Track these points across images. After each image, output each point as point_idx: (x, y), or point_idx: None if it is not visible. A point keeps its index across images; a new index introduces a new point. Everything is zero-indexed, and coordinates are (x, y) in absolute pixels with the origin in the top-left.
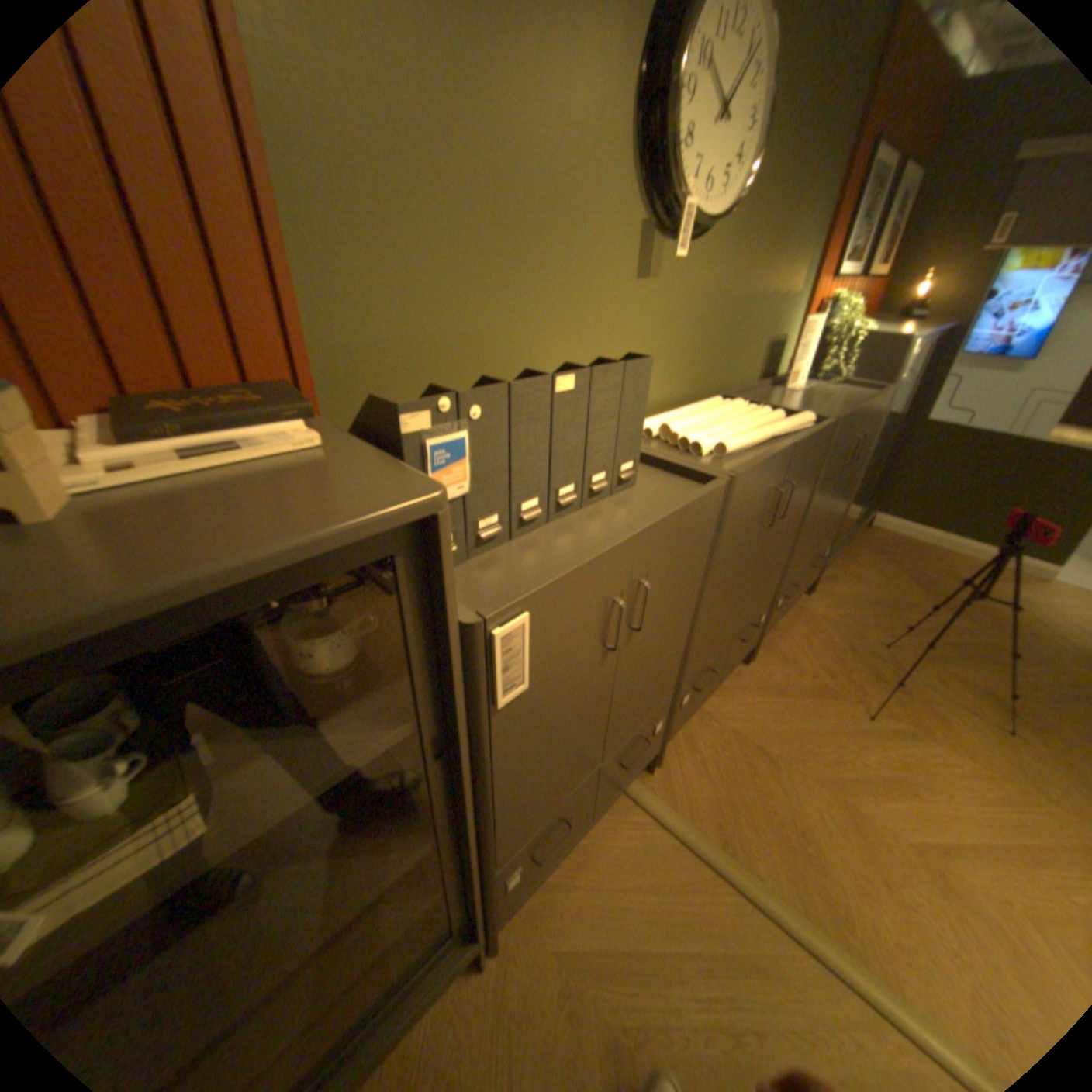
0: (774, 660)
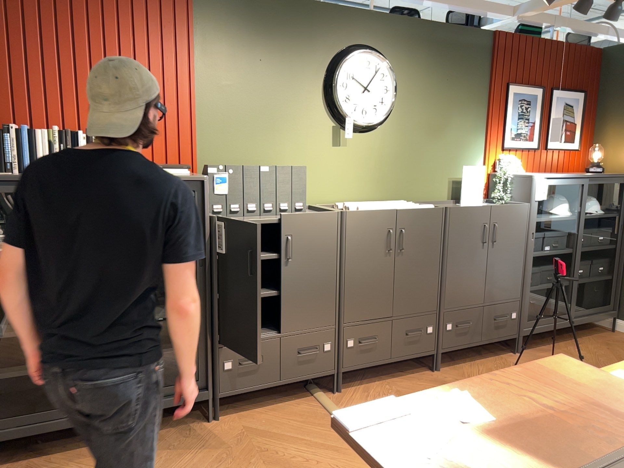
0: (455, 373)
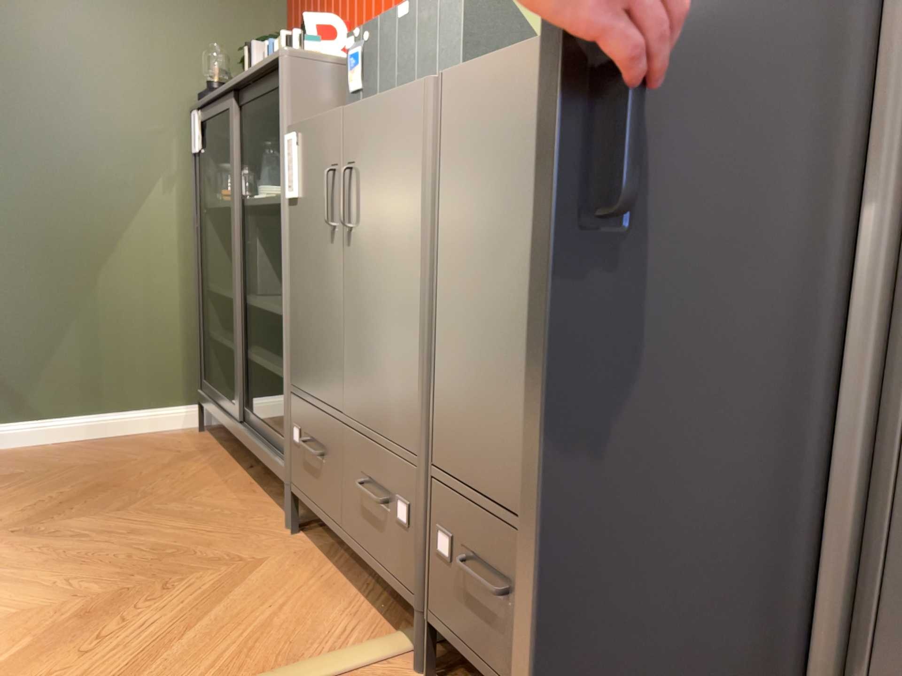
0: None
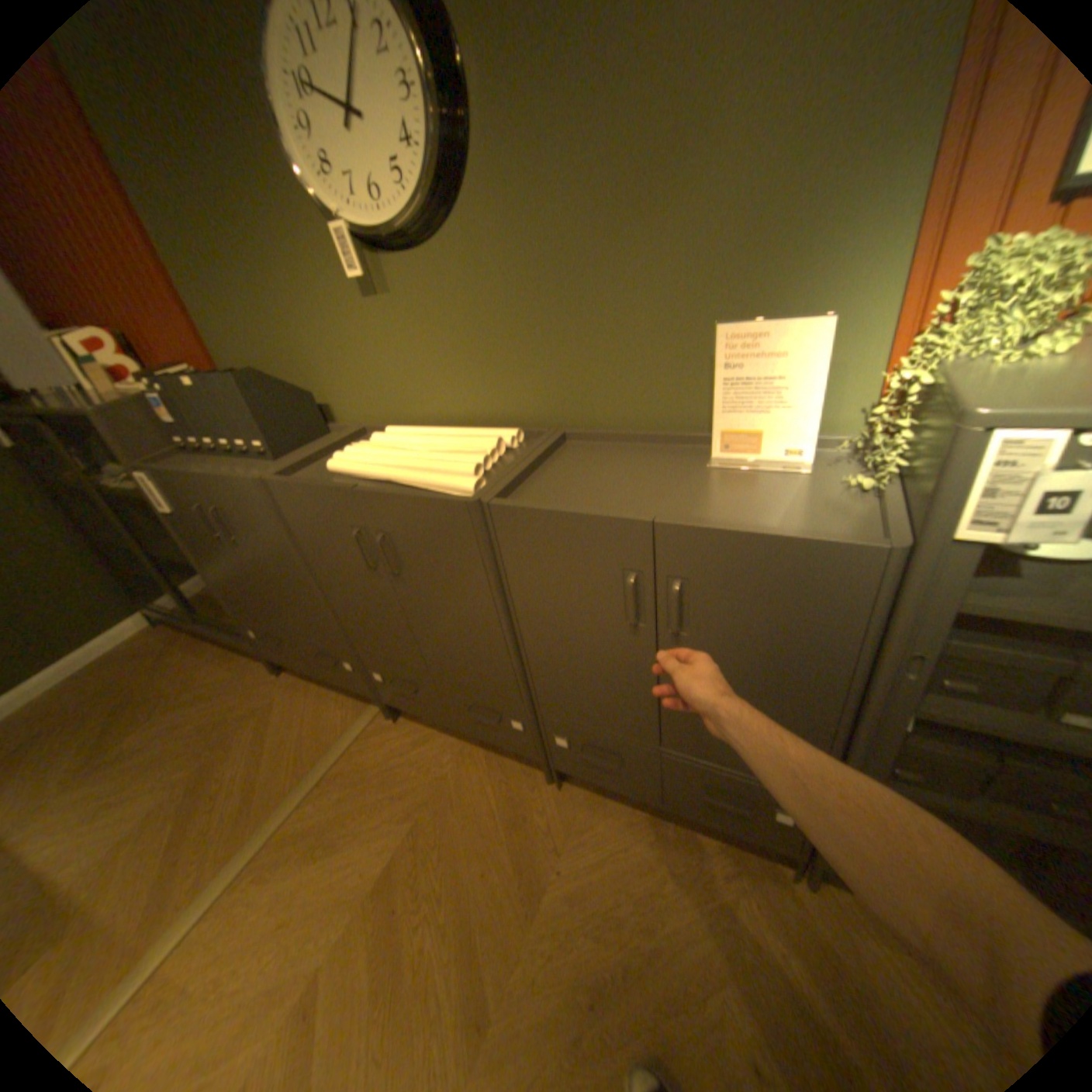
0: (573, 816)
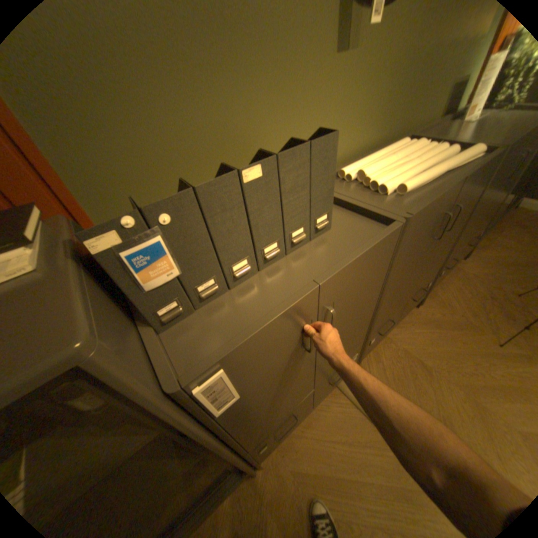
0: (436, 304)
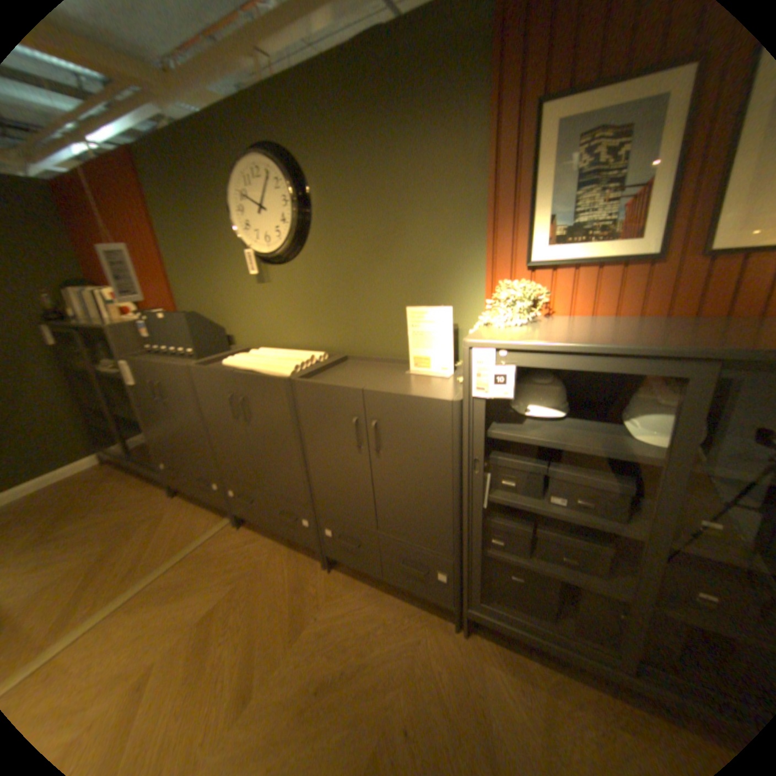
0: (332, 589)
